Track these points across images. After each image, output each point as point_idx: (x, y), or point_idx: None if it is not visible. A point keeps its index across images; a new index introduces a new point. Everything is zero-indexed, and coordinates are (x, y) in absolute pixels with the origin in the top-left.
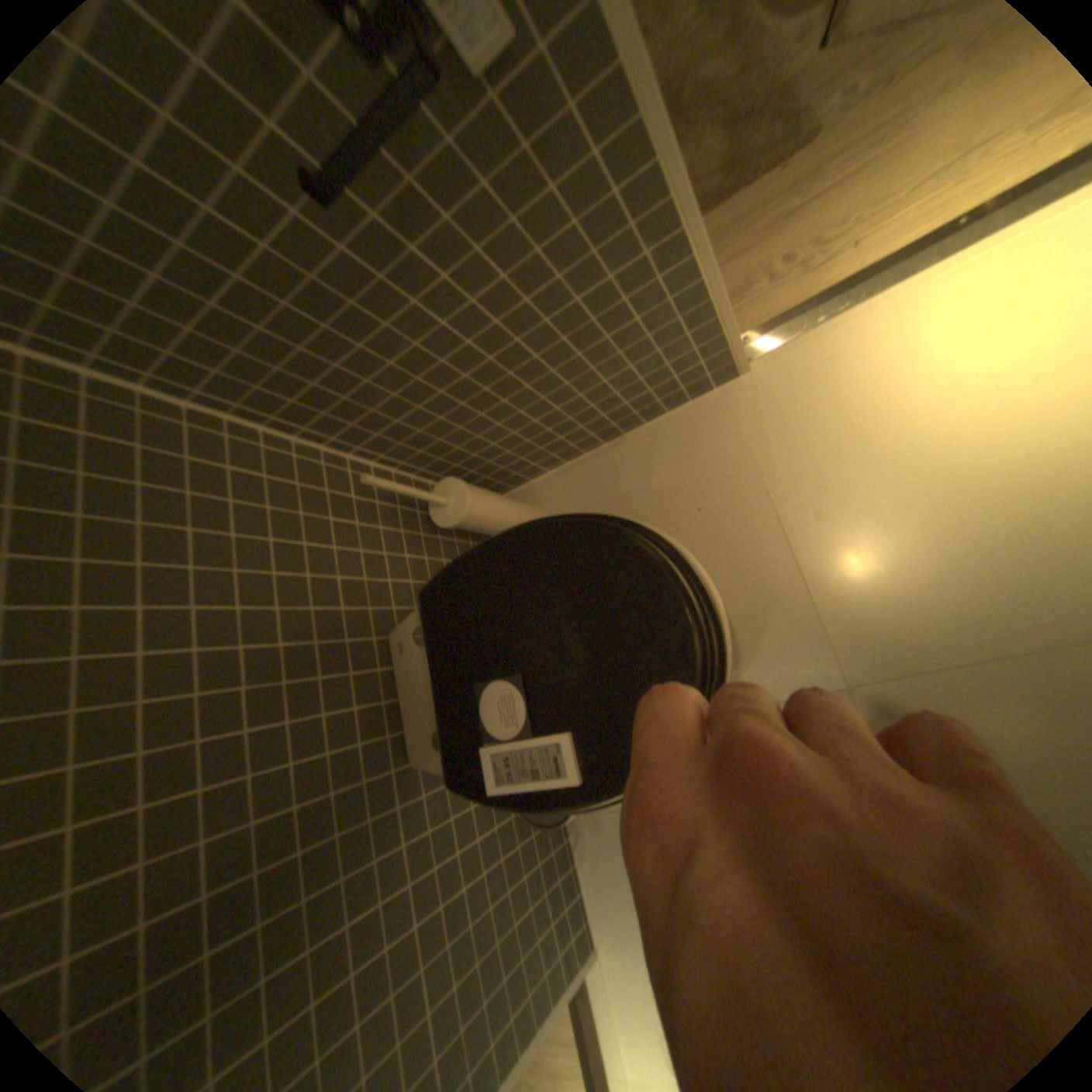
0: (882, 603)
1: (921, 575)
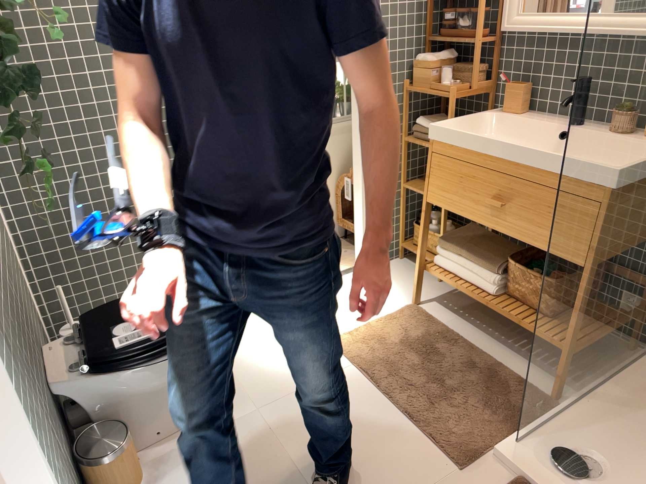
0: (267, 380)
1: (279, 370)
